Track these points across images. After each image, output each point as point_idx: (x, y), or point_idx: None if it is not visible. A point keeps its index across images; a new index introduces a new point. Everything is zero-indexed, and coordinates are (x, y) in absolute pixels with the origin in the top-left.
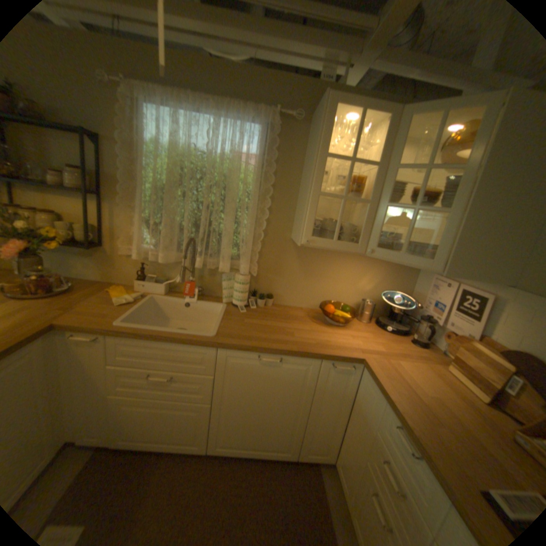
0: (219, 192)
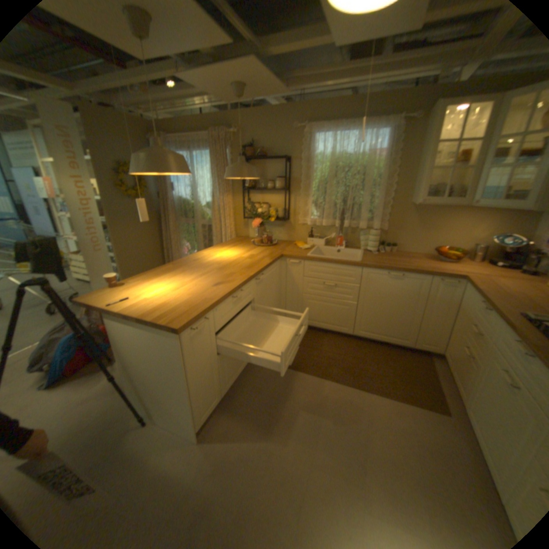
0: (360, 177)
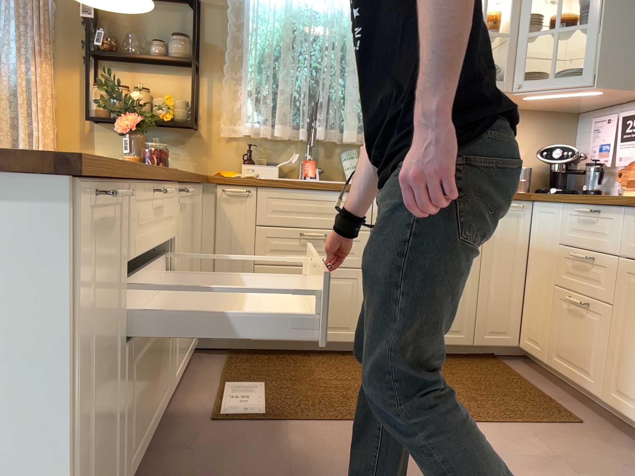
0: (339, 50)
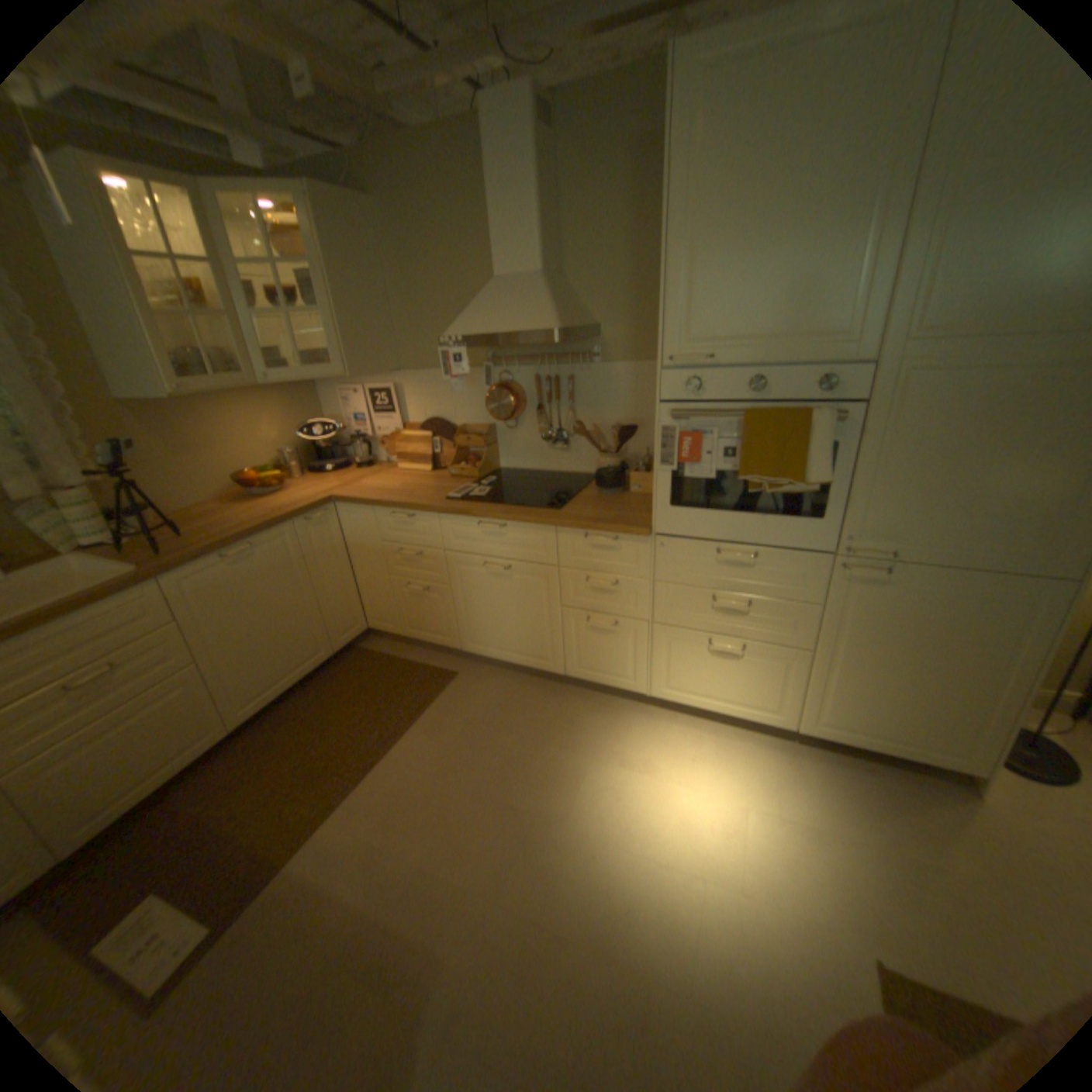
0: None
